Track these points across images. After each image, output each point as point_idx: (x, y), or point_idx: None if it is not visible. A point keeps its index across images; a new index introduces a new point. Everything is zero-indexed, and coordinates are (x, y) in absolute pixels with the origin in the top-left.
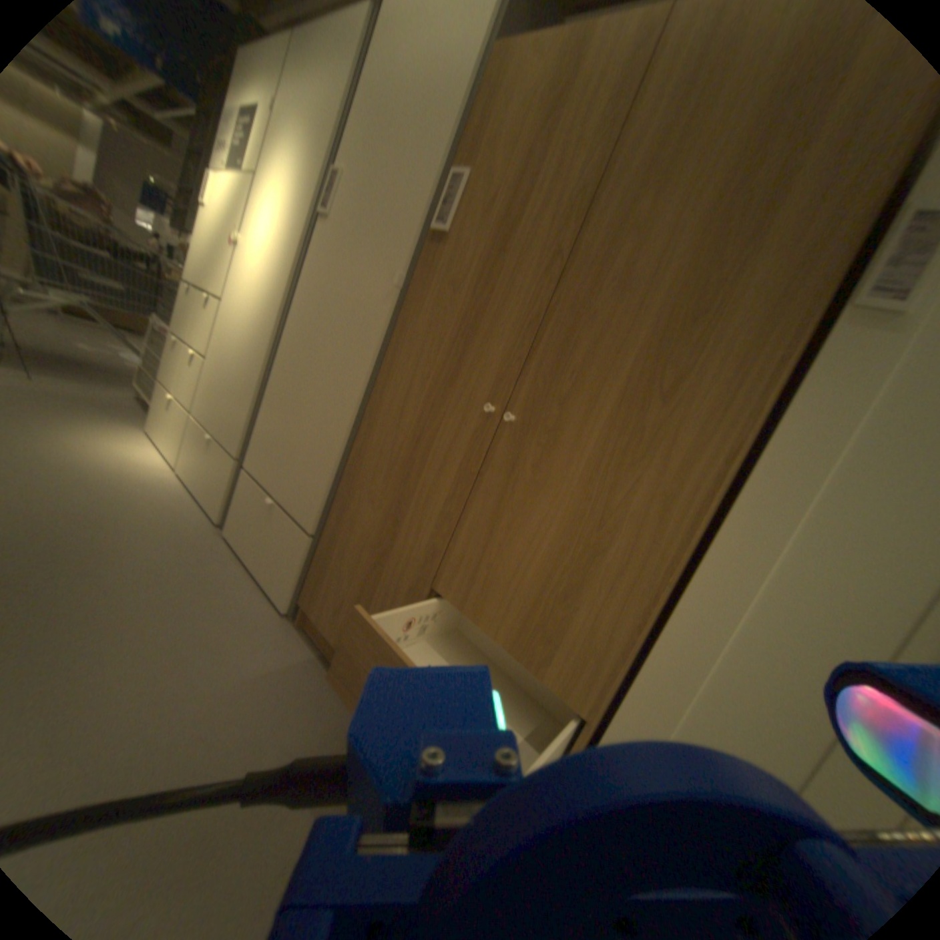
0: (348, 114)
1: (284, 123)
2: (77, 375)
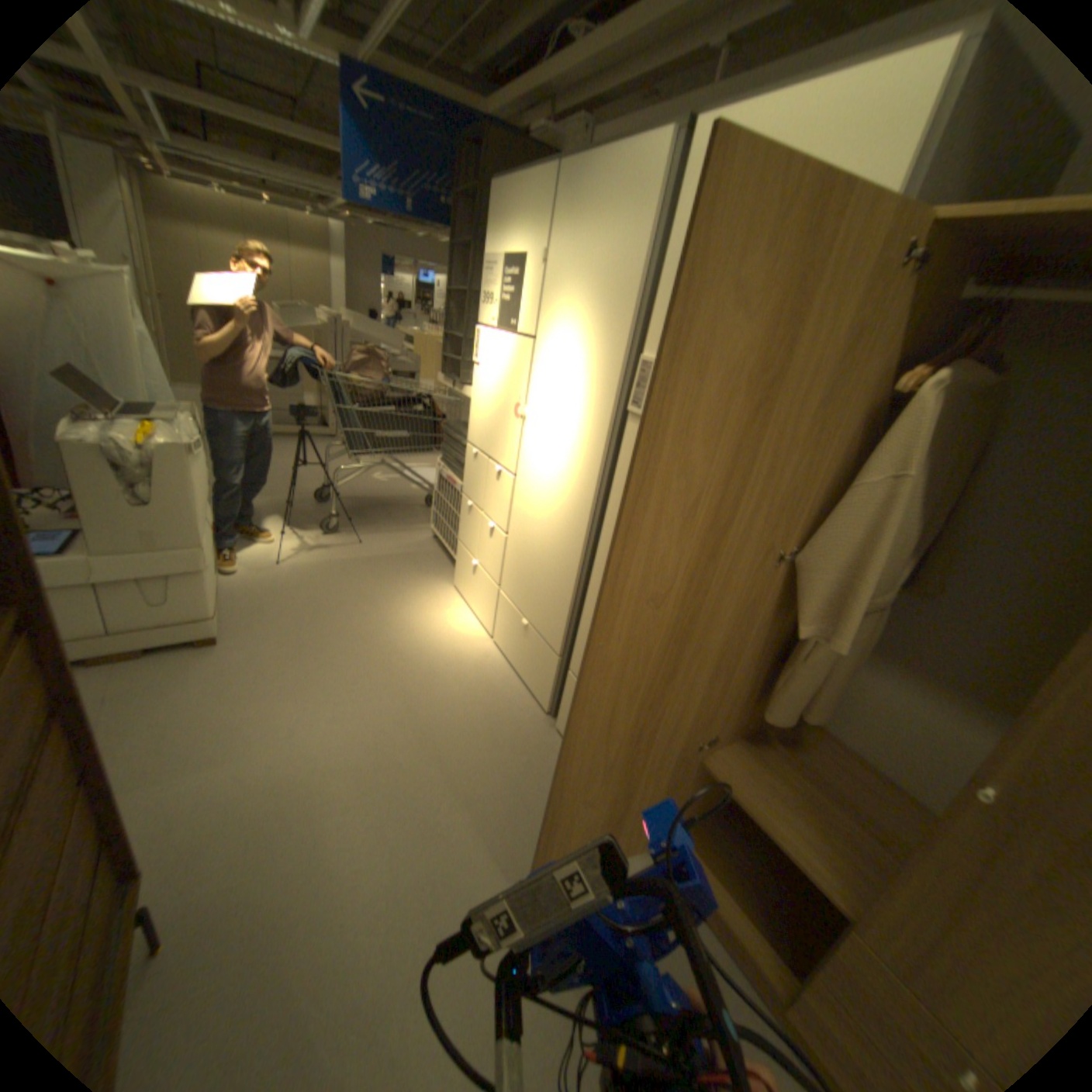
0: (663, 283)
1: (570, 279)
2: (385, 514)
